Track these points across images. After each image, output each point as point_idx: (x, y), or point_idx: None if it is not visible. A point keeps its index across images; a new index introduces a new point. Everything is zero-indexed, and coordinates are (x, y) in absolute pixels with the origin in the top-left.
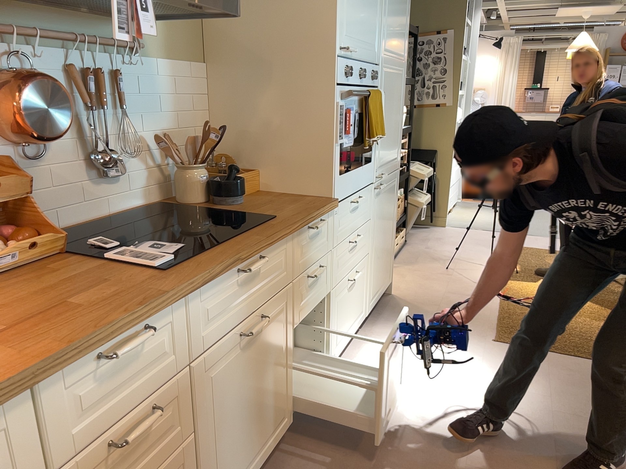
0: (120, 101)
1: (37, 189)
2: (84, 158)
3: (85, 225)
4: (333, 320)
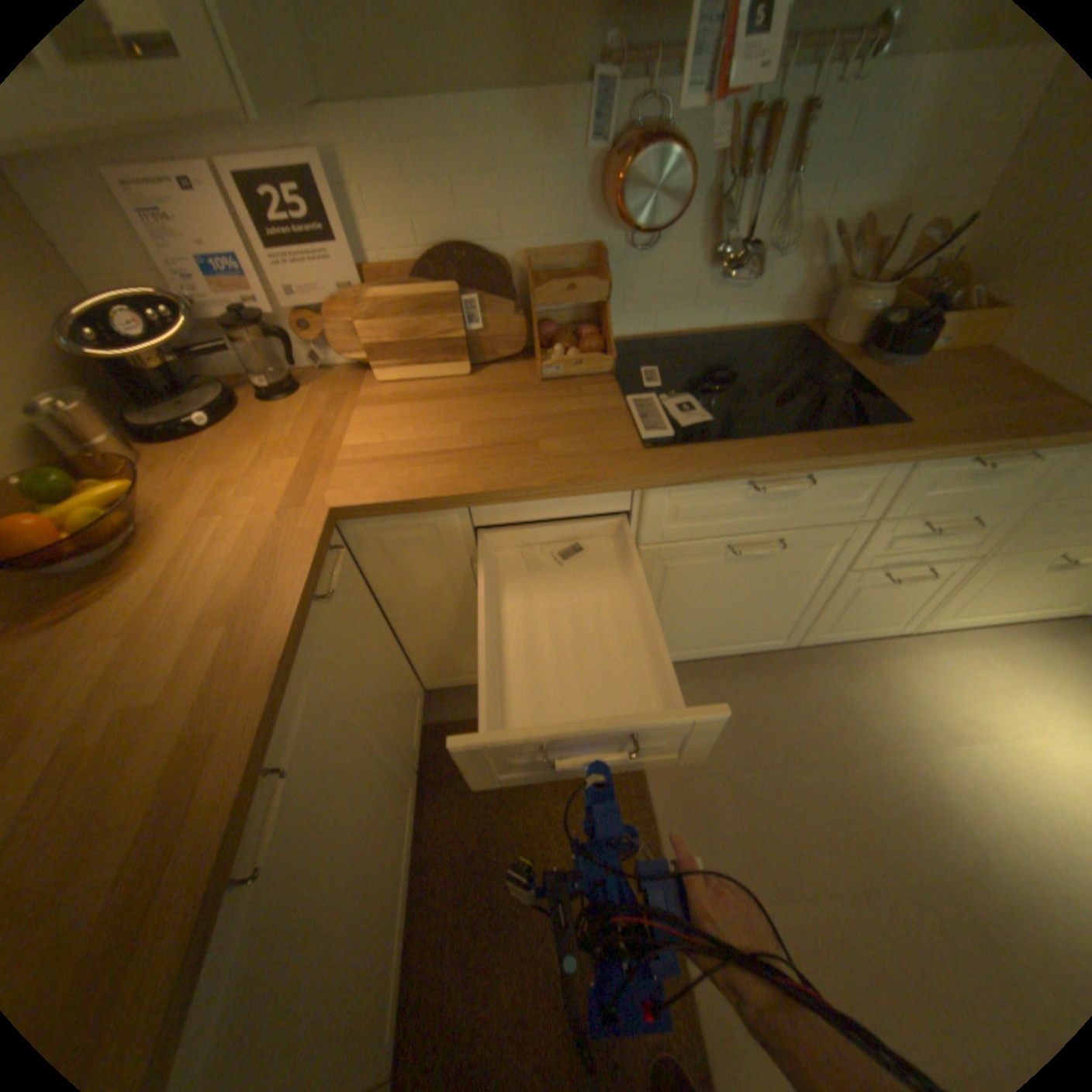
0: (796, 154)
1: (635, 284)
2: (703, 249)
3: (681, 335)
4: (970, 591)
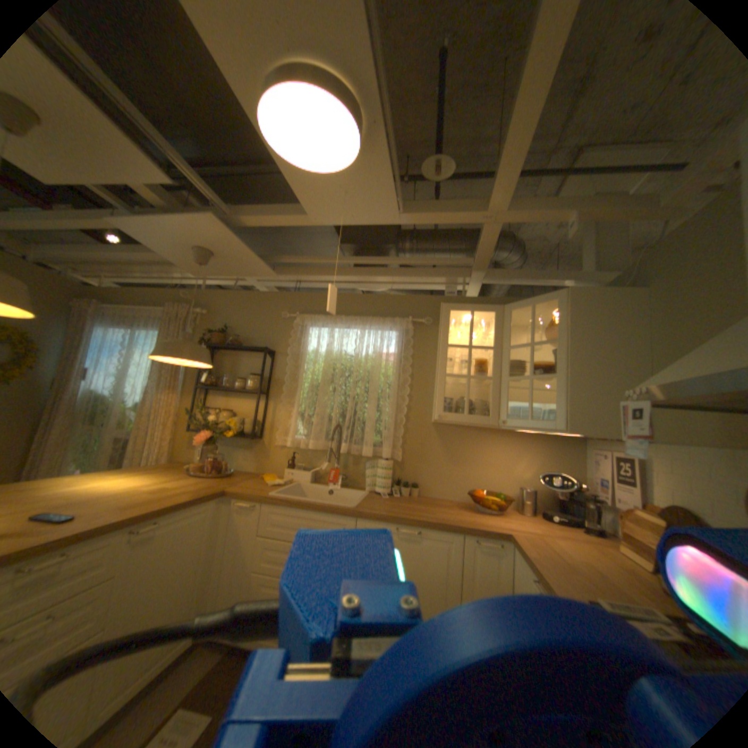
0: None
1: None
2: None
3: None
4: None
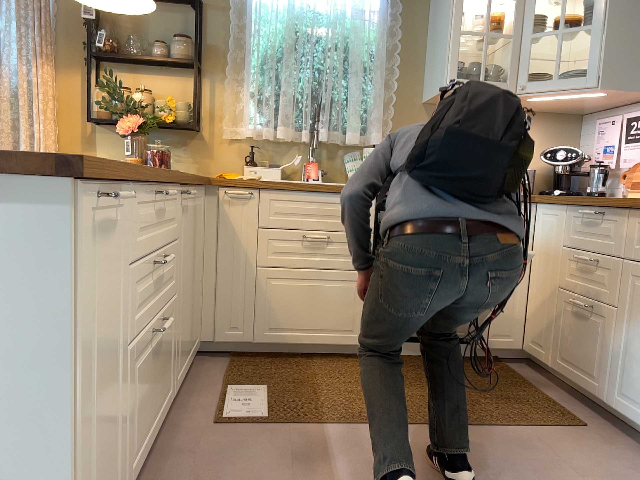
0: None
1: None
2: None
3: None
4: None
